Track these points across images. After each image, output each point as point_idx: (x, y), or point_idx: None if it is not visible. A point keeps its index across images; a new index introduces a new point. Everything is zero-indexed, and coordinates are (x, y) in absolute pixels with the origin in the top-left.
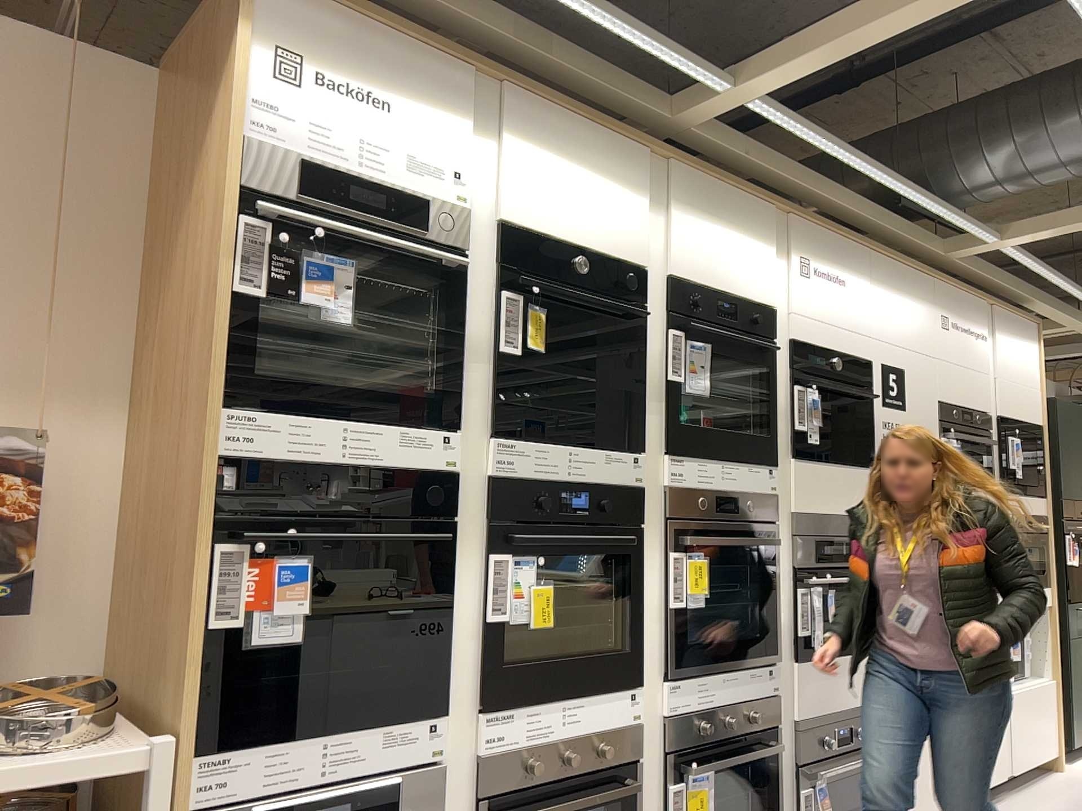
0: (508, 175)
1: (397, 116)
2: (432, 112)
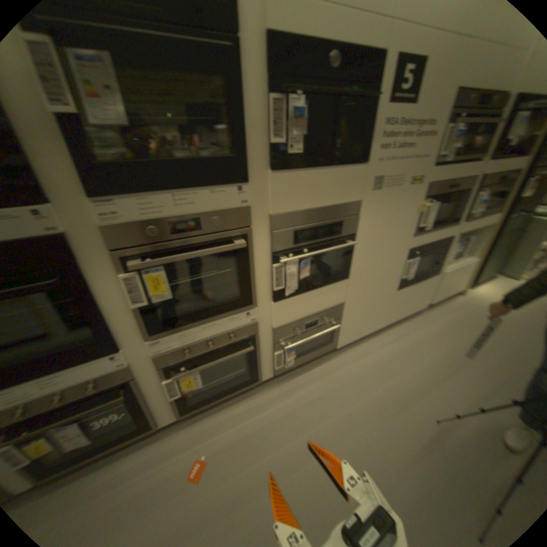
0: None
1: None
2: None
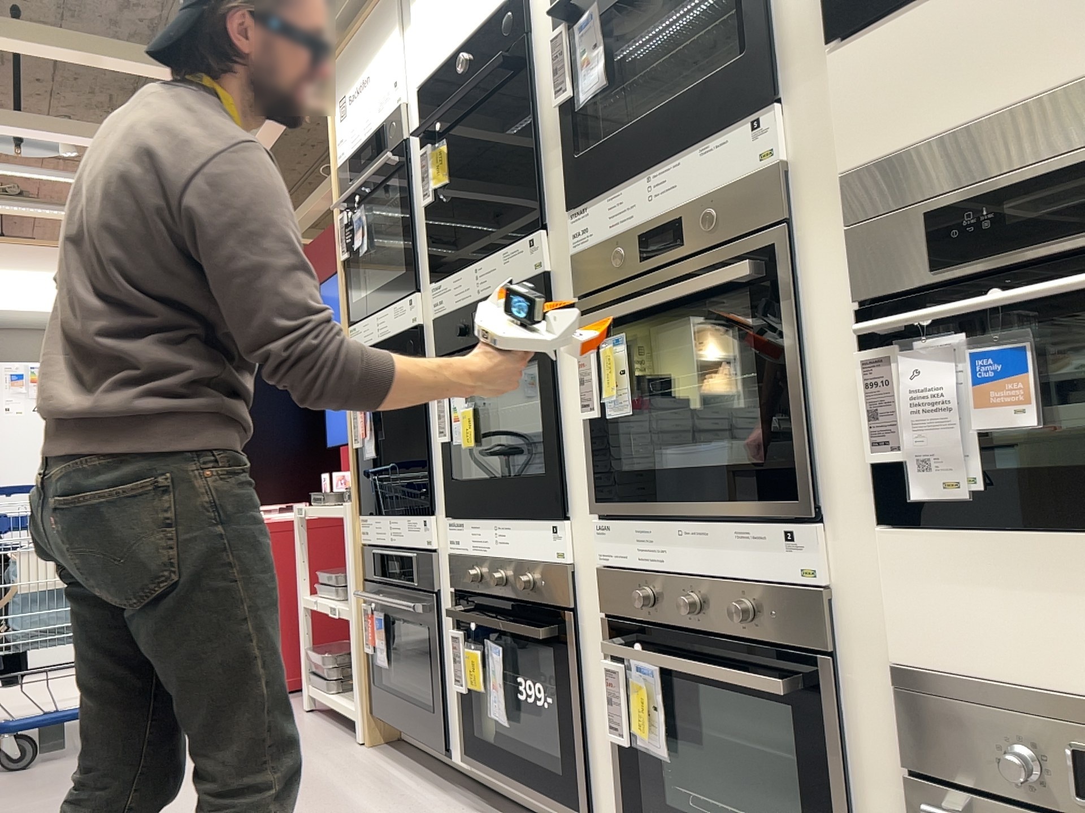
0: (415, 38)
1: (367, 76)
2: (377, 48)
